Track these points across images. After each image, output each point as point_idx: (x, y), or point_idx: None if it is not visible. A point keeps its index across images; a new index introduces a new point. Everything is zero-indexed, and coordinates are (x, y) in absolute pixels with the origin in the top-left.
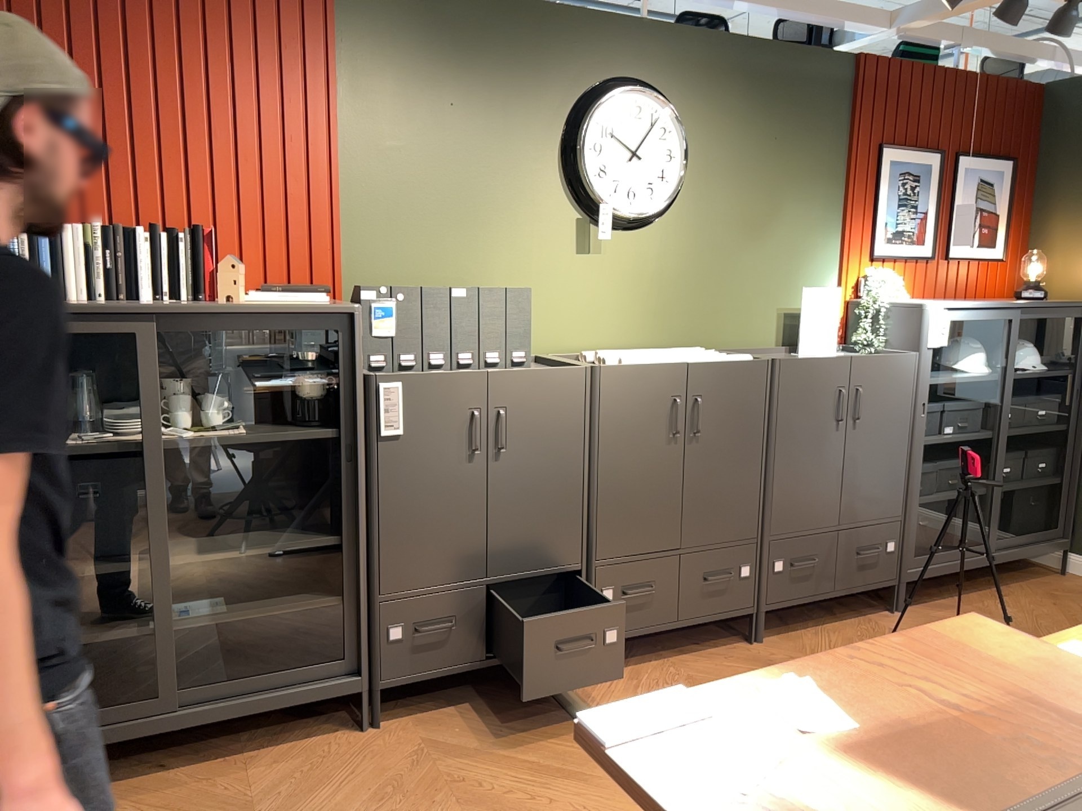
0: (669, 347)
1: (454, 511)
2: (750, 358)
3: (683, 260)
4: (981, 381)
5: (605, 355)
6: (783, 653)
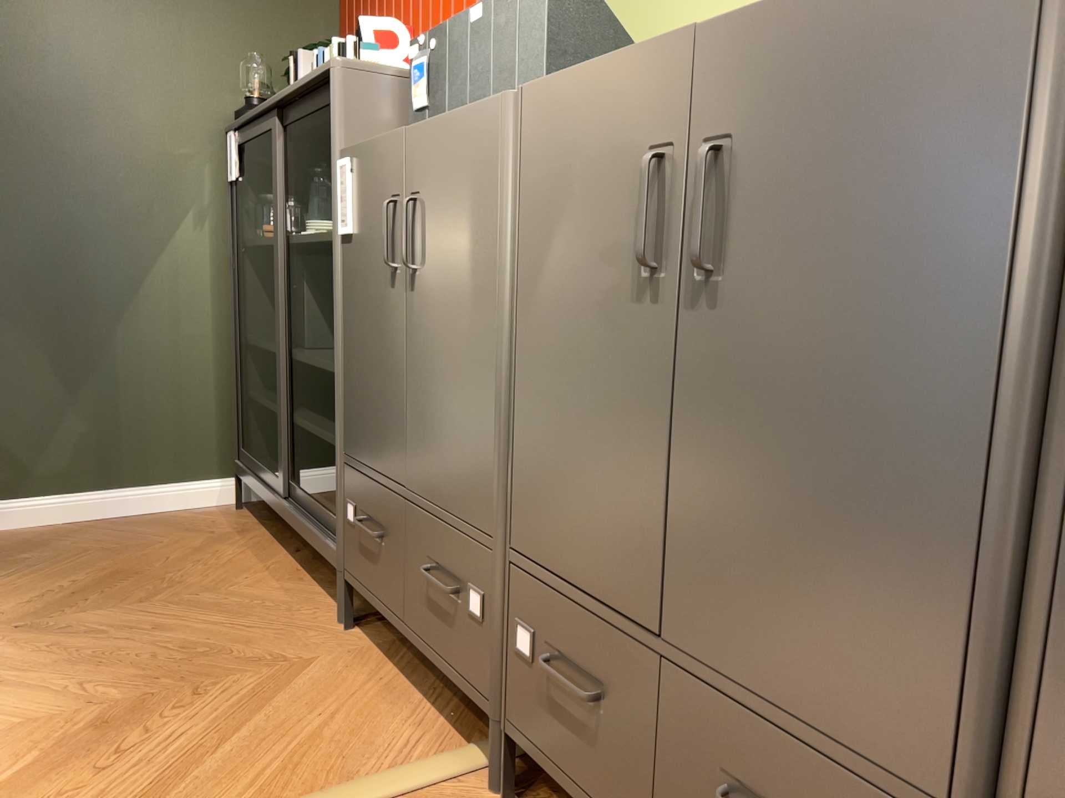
0: None
1: (382, 361)
2: None
3: None
4: None
5: None
6: None
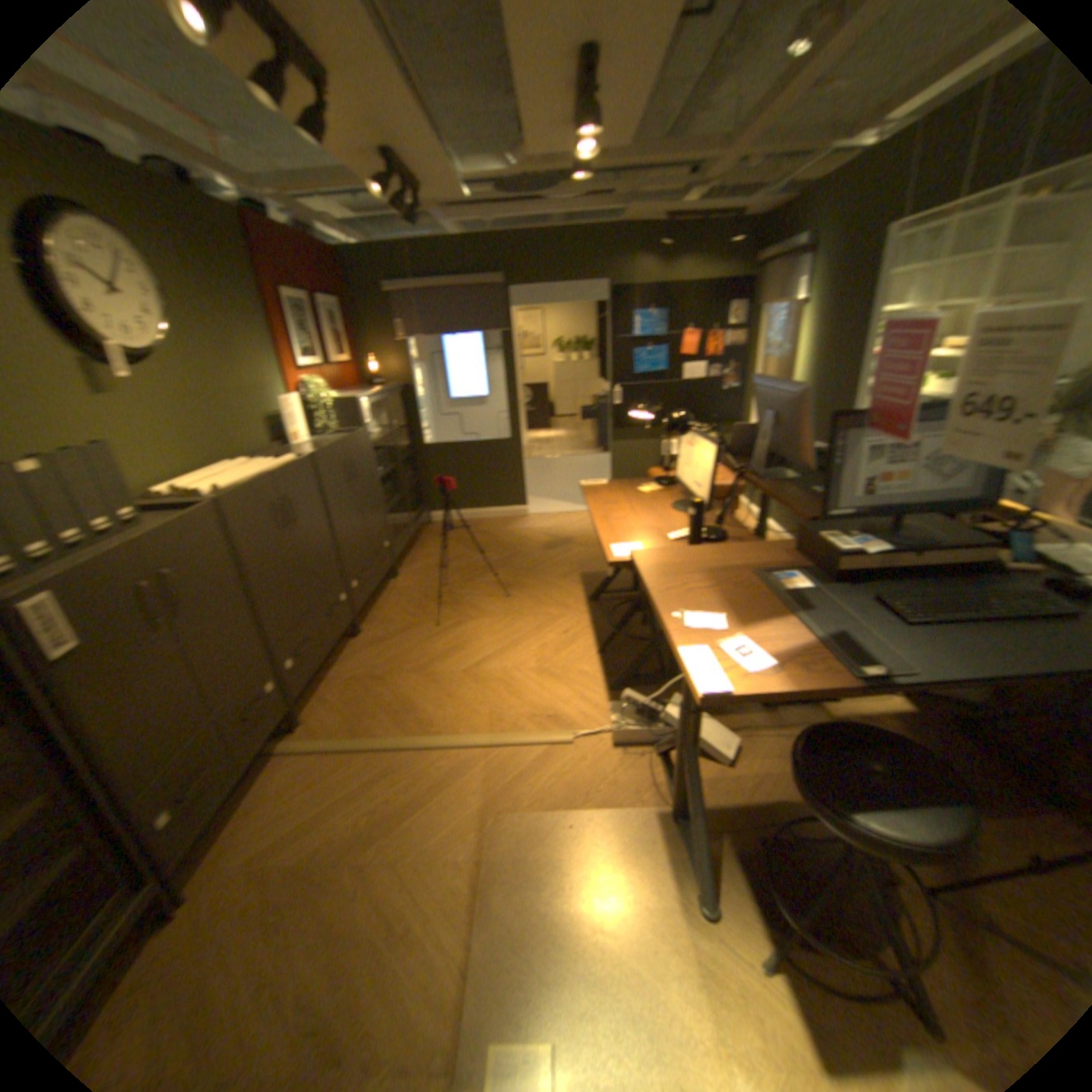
0: (203, 466)
1: (160, 682)
2: (291, 457)
3: (183, 388)
4: (382, 437)
5: (187, 488)
6: (376, 631)
